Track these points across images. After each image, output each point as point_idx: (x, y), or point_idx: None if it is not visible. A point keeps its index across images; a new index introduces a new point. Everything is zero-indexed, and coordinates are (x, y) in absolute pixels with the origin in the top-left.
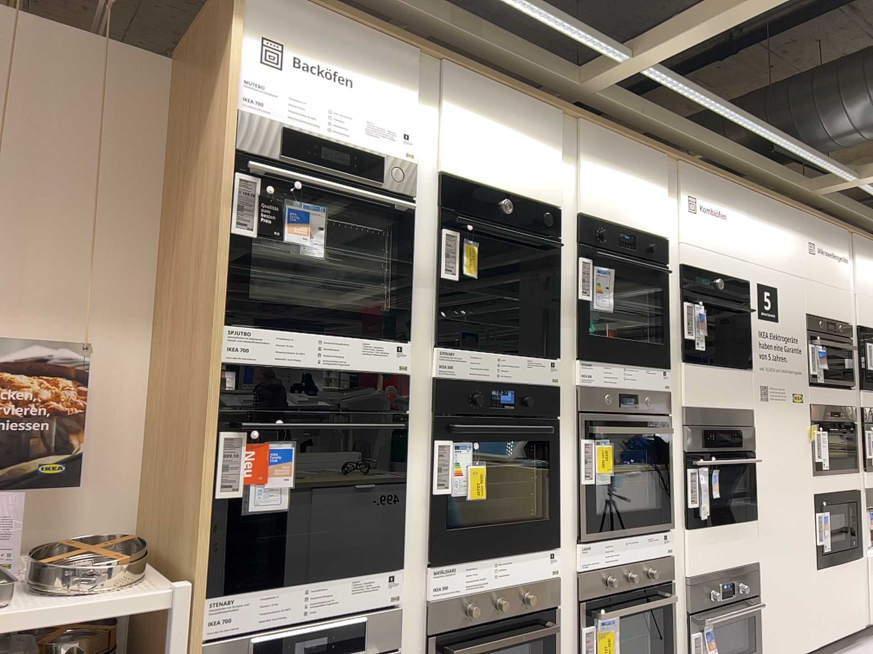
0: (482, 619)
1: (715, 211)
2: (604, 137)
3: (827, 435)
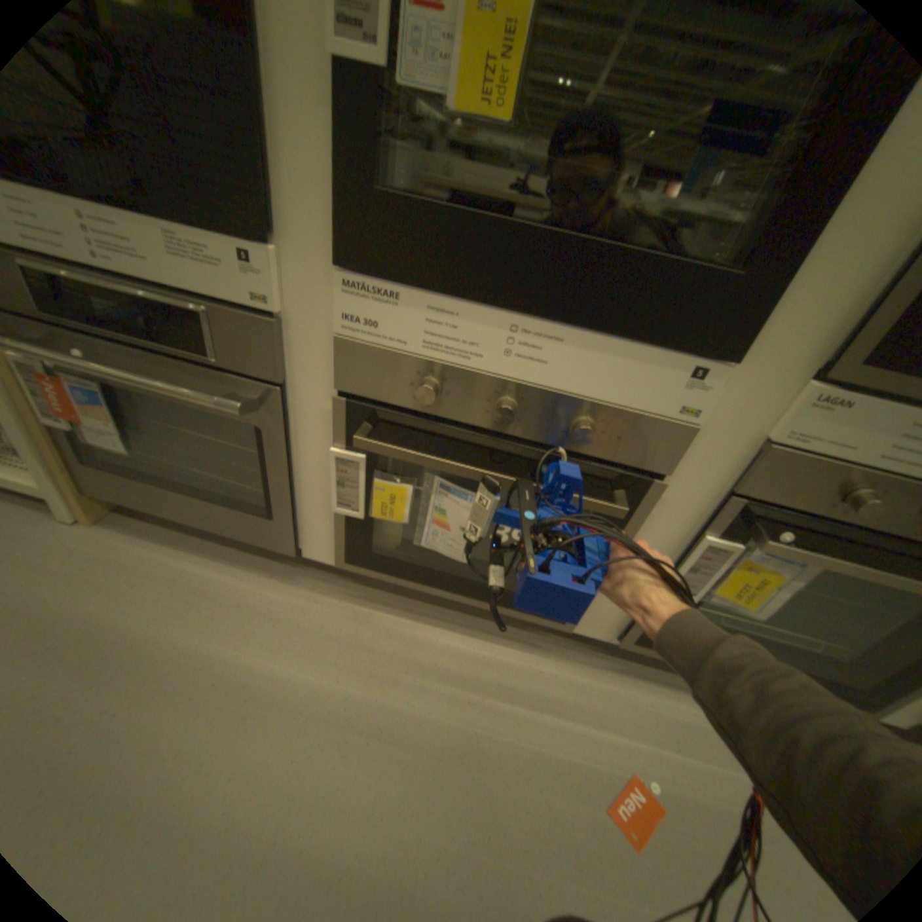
0: (462, 418)
1: None
2: None
3: None
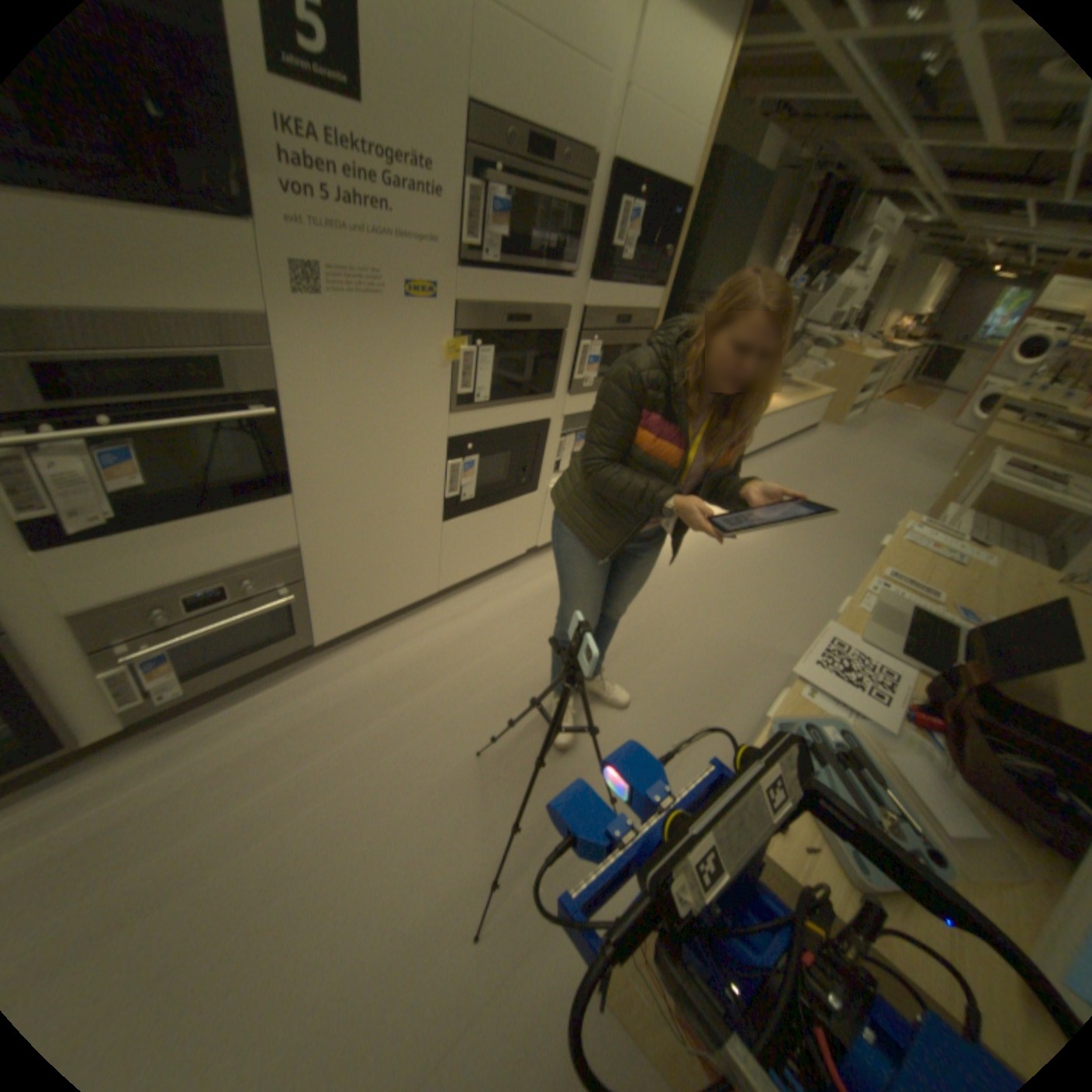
0: None
1: None
2: None
3: (501, 352)
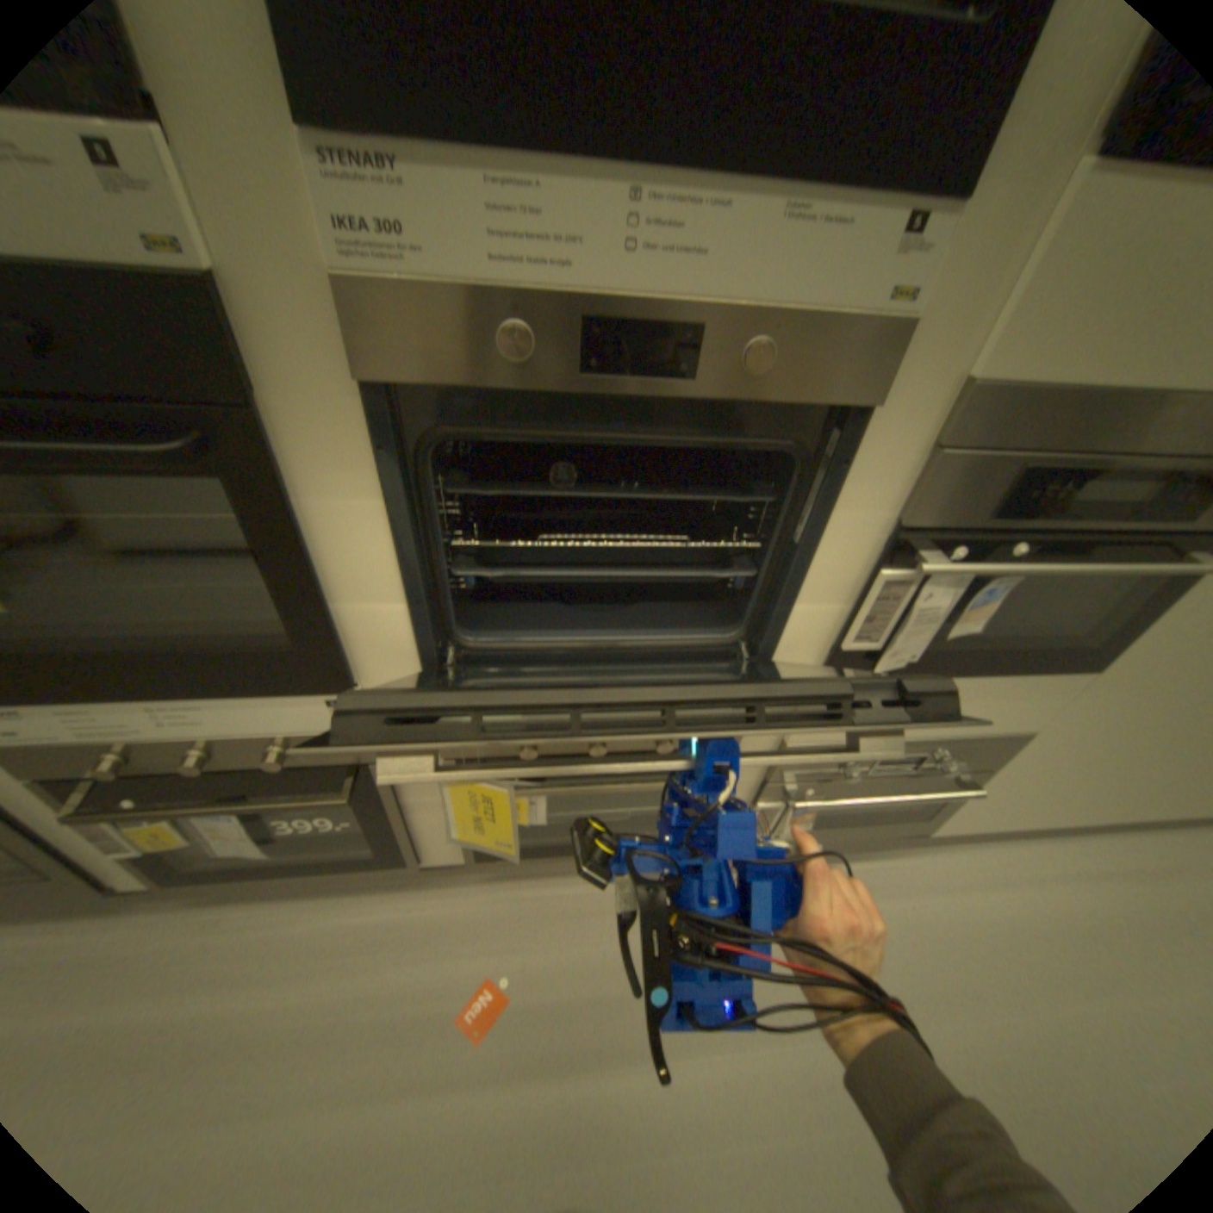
0: (166, 772)
1: None
2: None
3: None
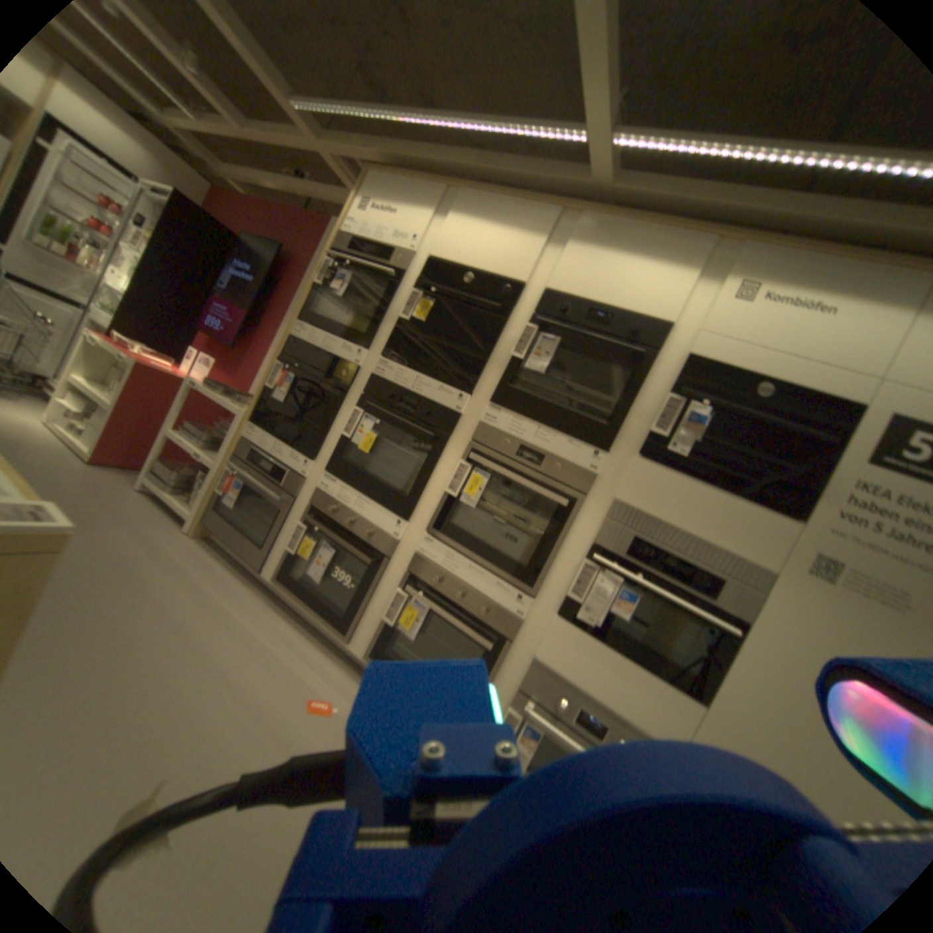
0: (339, 522)
1: (809, 300)
2: (609, 223)
3: None
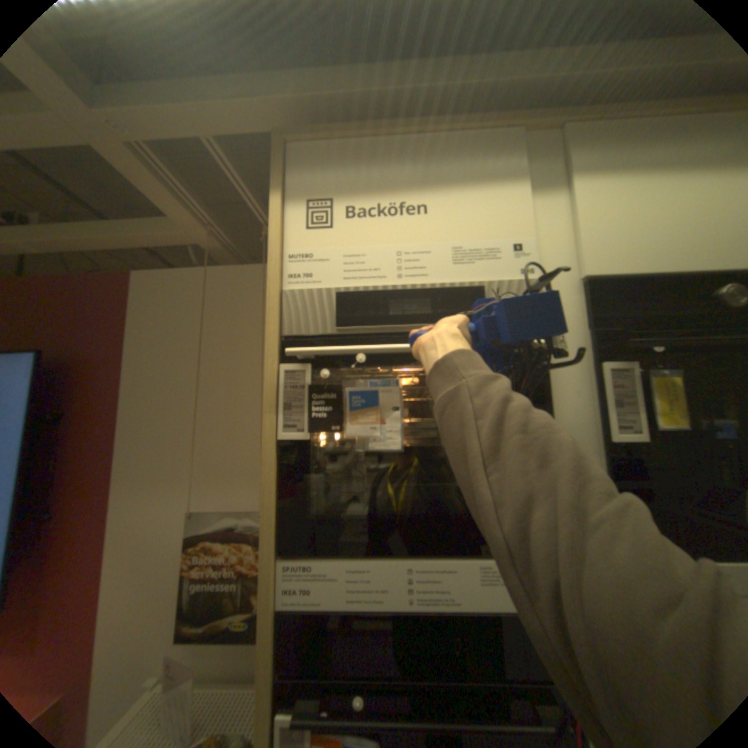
0: None
1: None
2: None
3: None
